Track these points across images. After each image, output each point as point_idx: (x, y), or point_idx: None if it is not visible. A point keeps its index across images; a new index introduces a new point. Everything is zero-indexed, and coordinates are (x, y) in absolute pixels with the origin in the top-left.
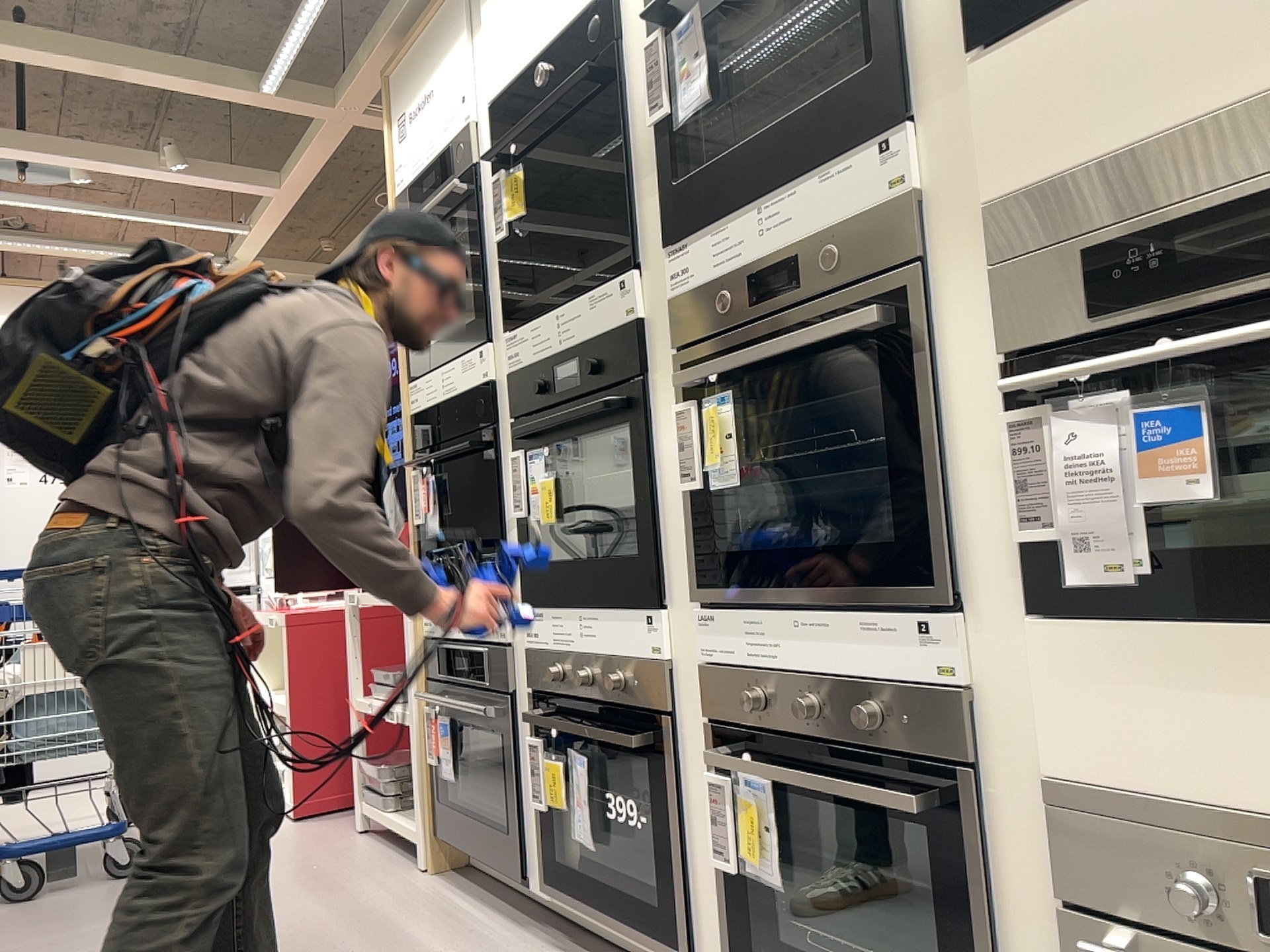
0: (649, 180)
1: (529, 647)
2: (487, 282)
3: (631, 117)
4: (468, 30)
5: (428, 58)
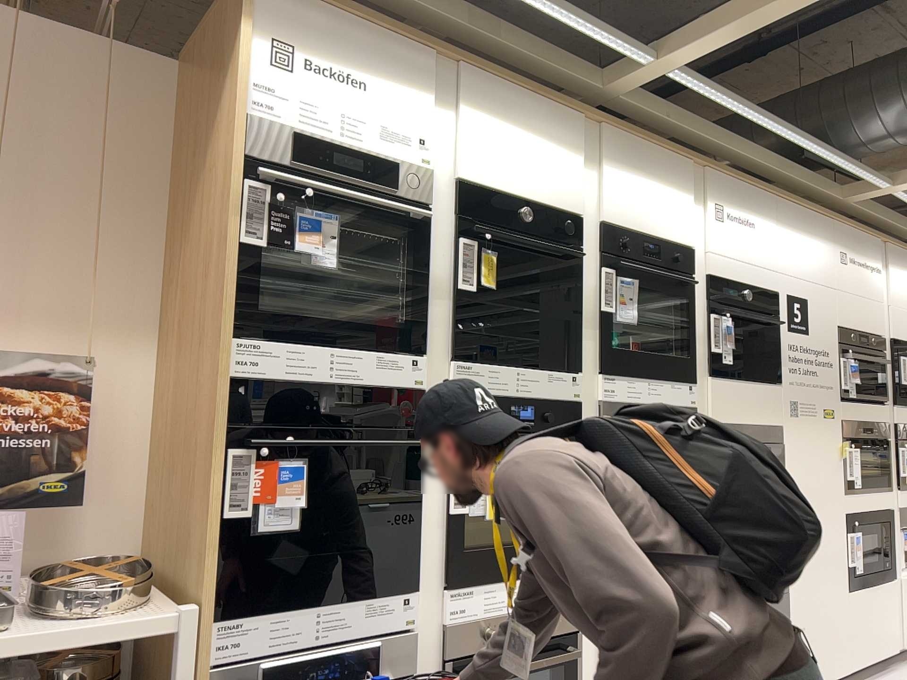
0: (590, 332)
1: (452, 621)
2: (428, 307)
3: (582, 291)
4: (436, 94)
5: (366, 50)
